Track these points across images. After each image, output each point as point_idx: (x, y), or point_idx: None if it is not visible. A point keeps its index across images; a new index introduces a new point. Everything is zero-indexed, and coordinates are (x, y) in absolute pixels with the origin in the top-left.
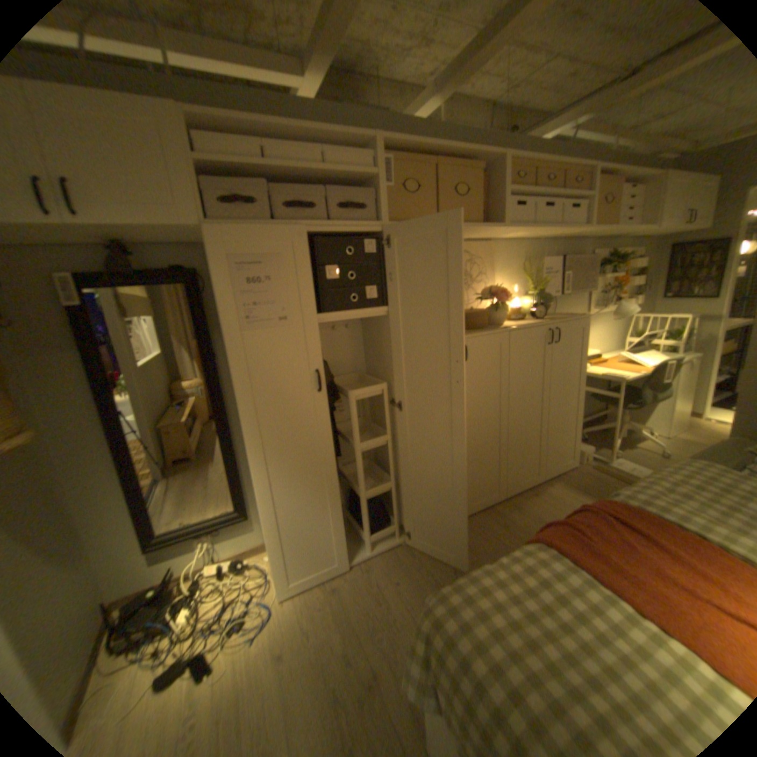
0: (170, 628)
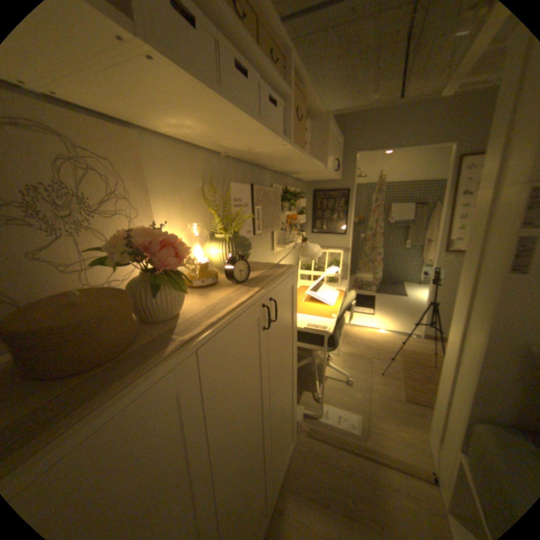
0: None
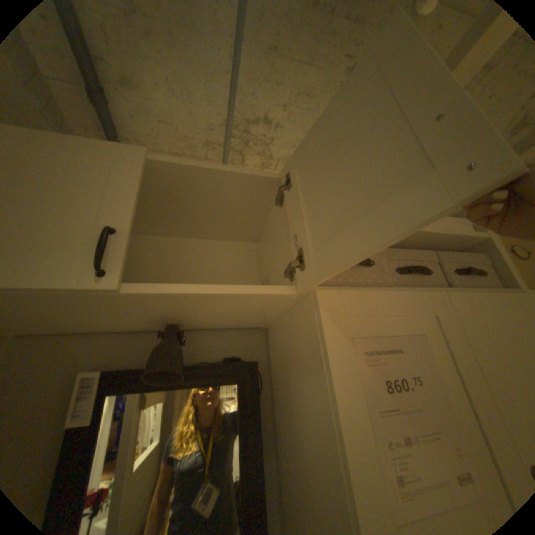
0: None
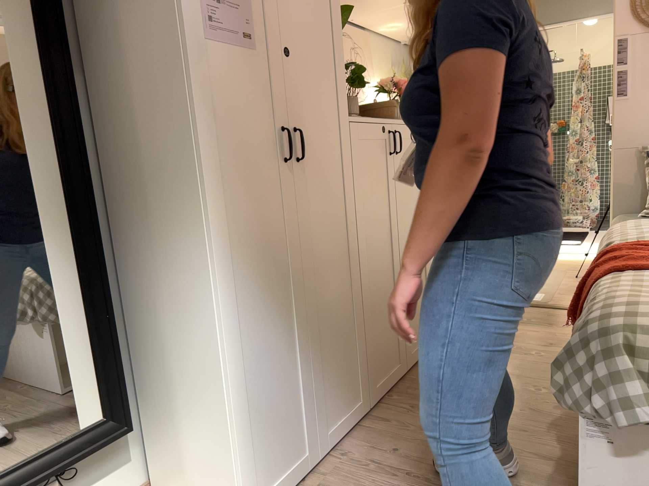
0: None
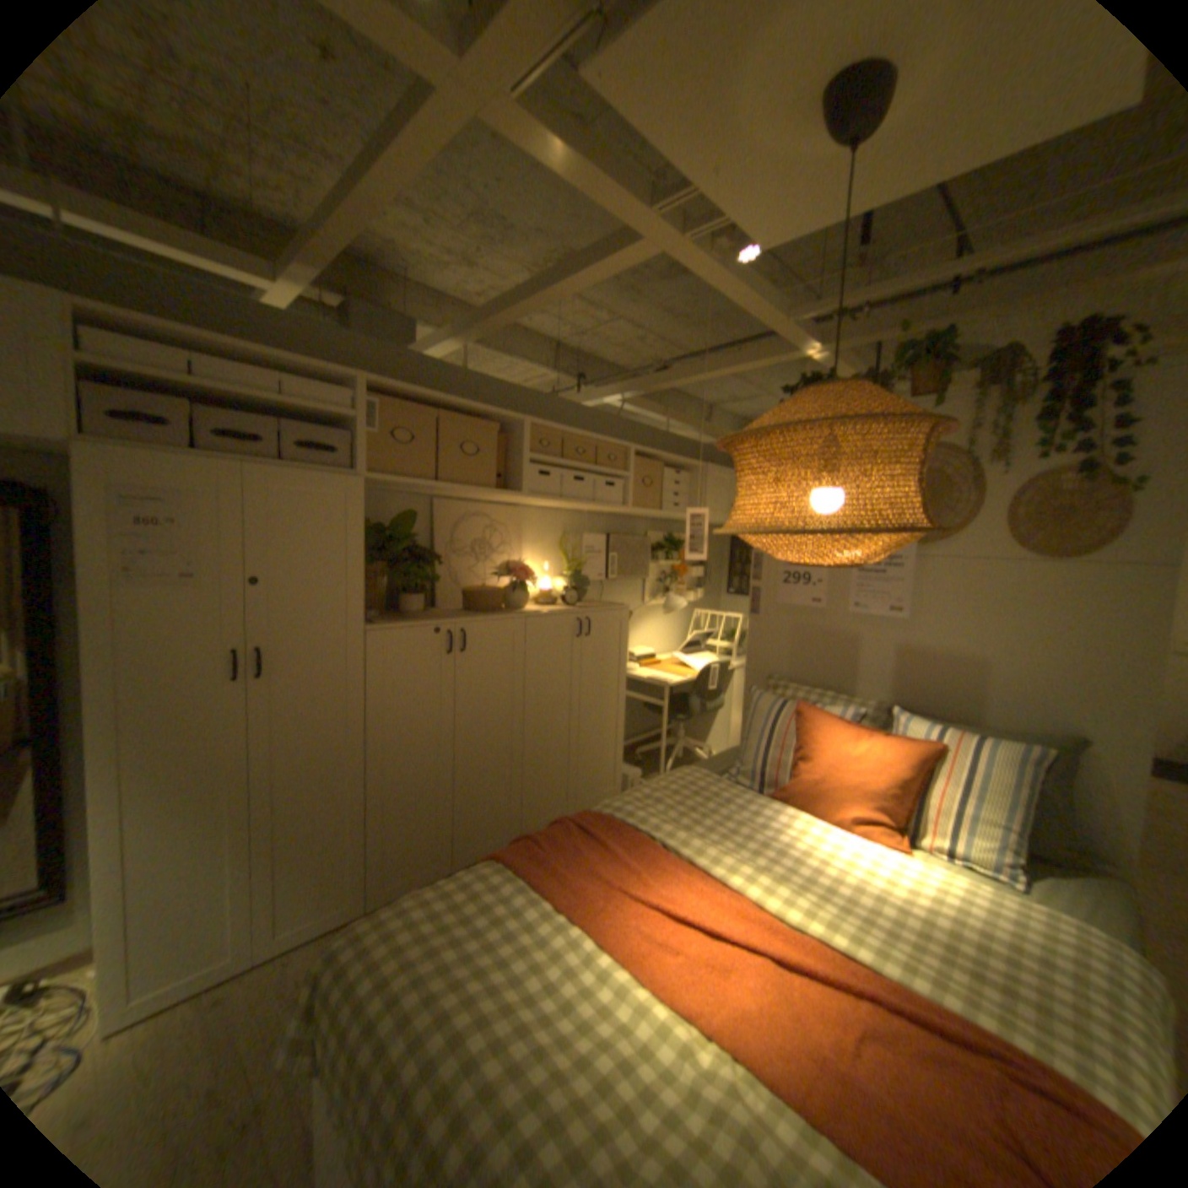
0: None
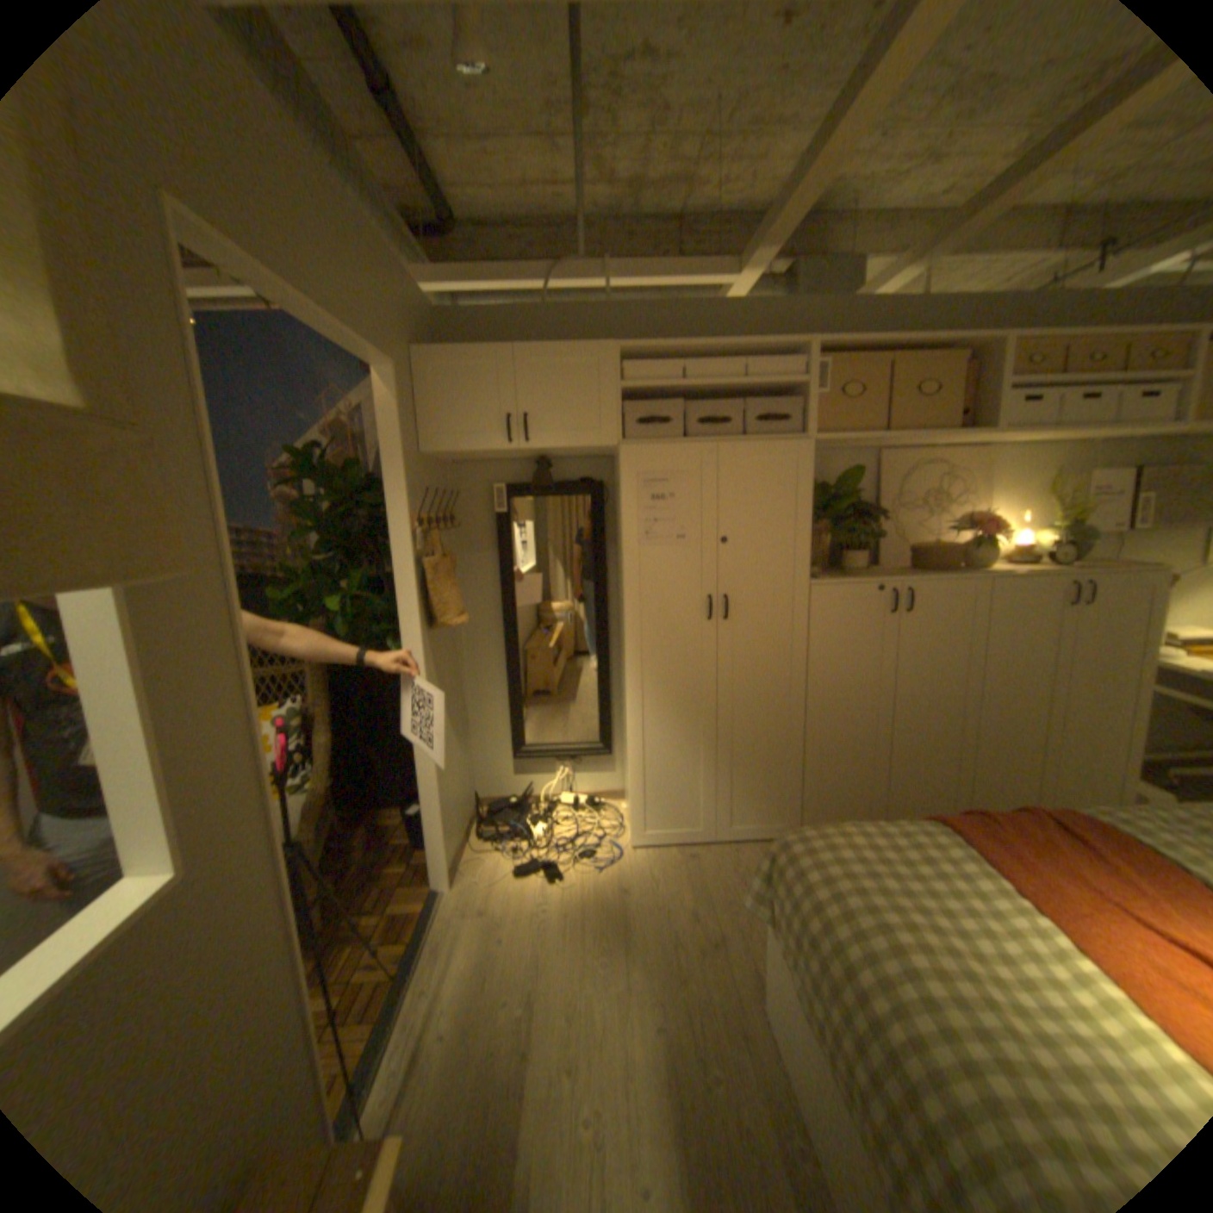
0: (527, 837)
